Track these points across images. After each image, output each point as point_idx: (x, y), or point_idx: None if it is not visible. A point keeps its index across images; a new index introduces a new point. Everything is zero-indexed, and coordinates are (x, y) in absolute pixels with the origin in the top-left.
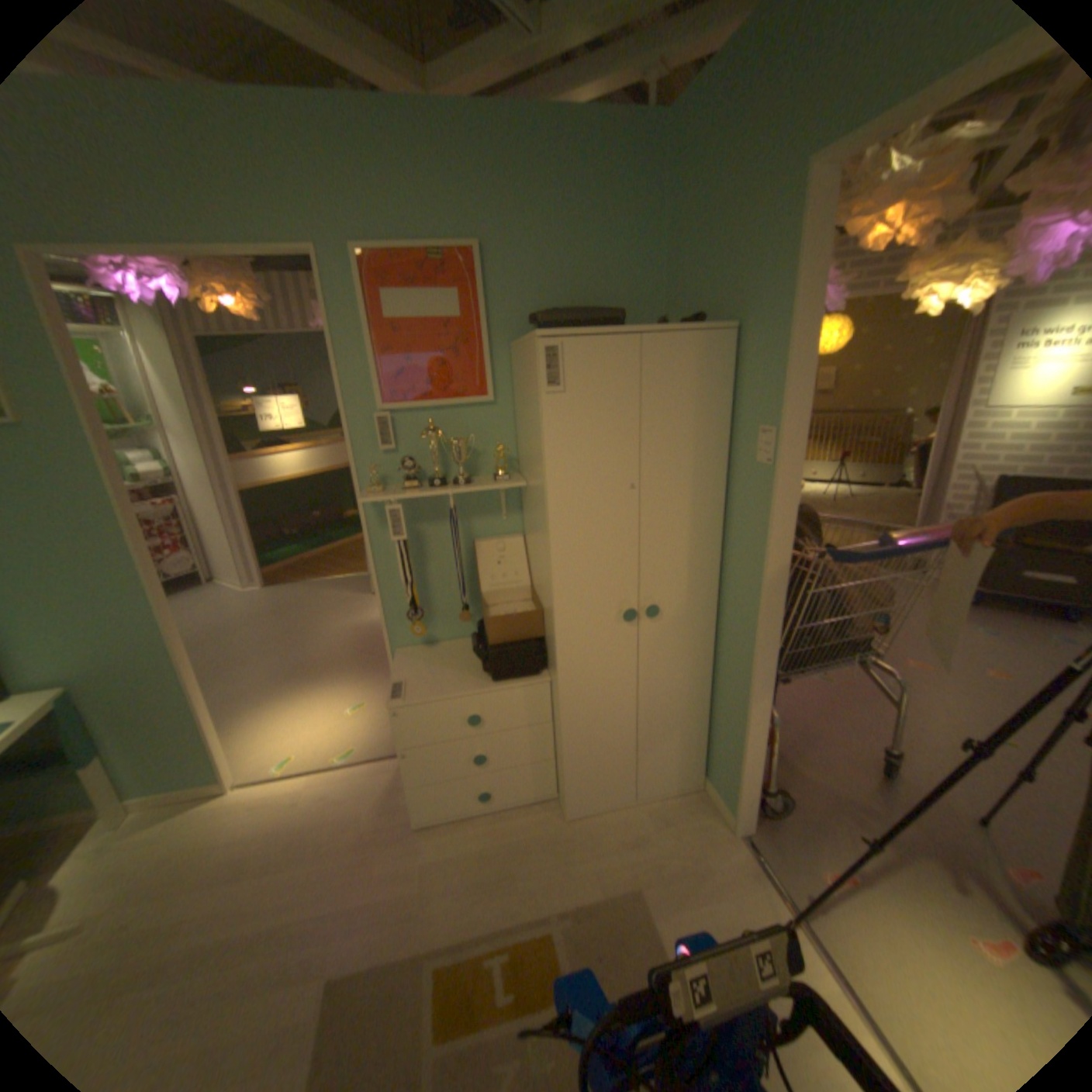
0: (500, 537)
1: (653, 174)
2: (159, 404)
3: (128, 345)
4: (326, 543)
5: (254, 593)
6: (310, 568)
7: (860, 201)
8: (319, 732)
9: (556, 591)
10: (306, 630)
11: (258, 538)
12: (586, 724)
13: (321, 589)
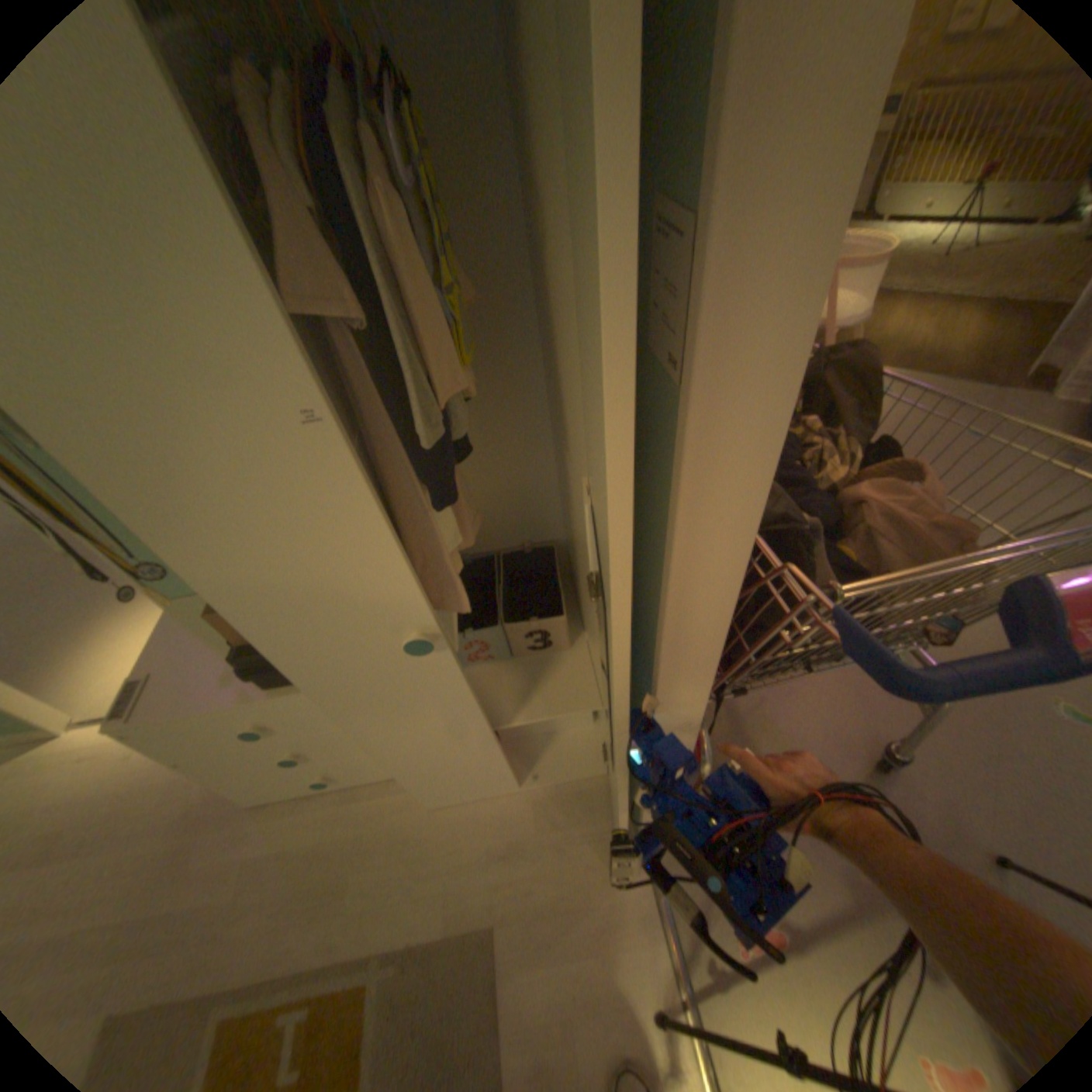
0: None
1: None
2: None
3: None
4: None
5: None
6: None
7: None
8: None
9: (240, 626)
10: None
11: None
12: (409, 748)
13: None
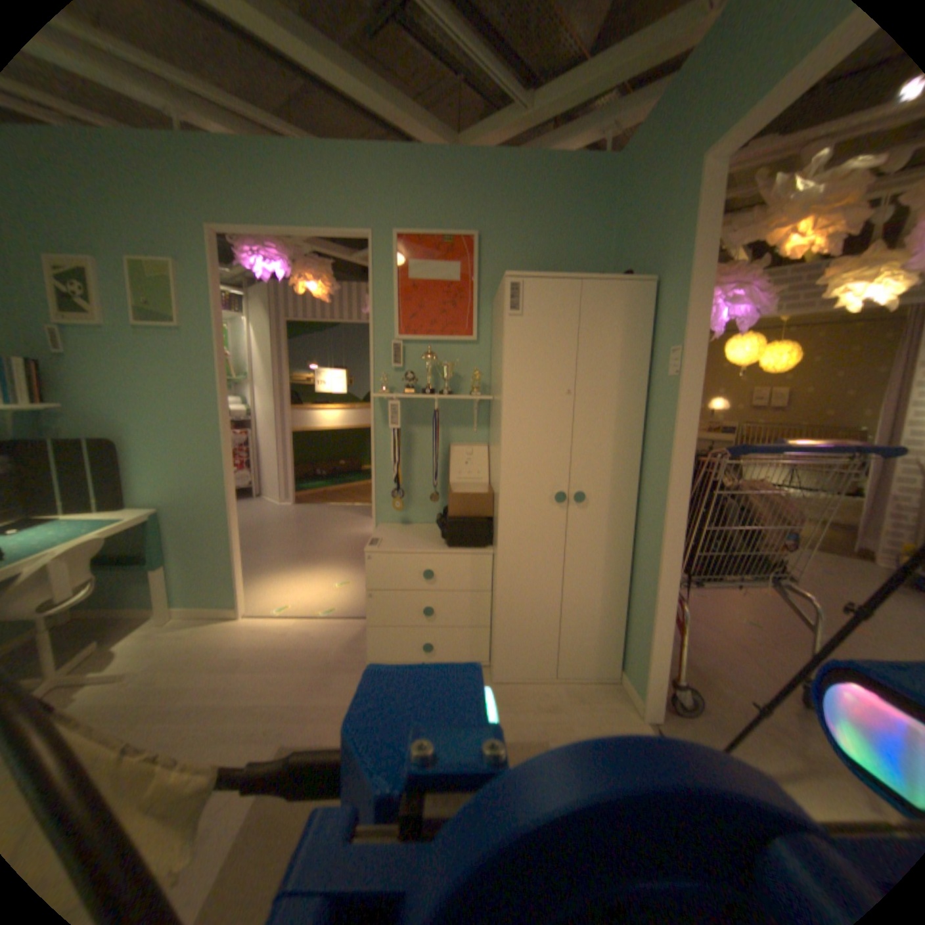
0: (469, 445)
1: (606, 194)
2: (254, 366)
3: (244, 326)
4: (344, 483)
5: (287, 507)
6: (330, 497)
7: (777, 219)
8: (312, 595)
9: (501, 468)
10: (317, 533)
11: (297, 473)
12: (517, 591)
13: (334, 511)
